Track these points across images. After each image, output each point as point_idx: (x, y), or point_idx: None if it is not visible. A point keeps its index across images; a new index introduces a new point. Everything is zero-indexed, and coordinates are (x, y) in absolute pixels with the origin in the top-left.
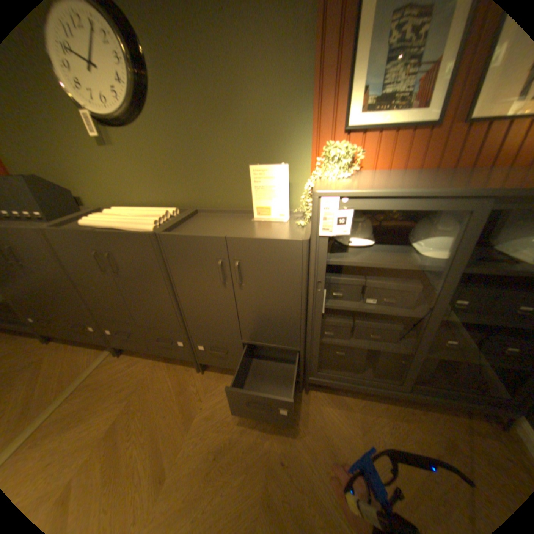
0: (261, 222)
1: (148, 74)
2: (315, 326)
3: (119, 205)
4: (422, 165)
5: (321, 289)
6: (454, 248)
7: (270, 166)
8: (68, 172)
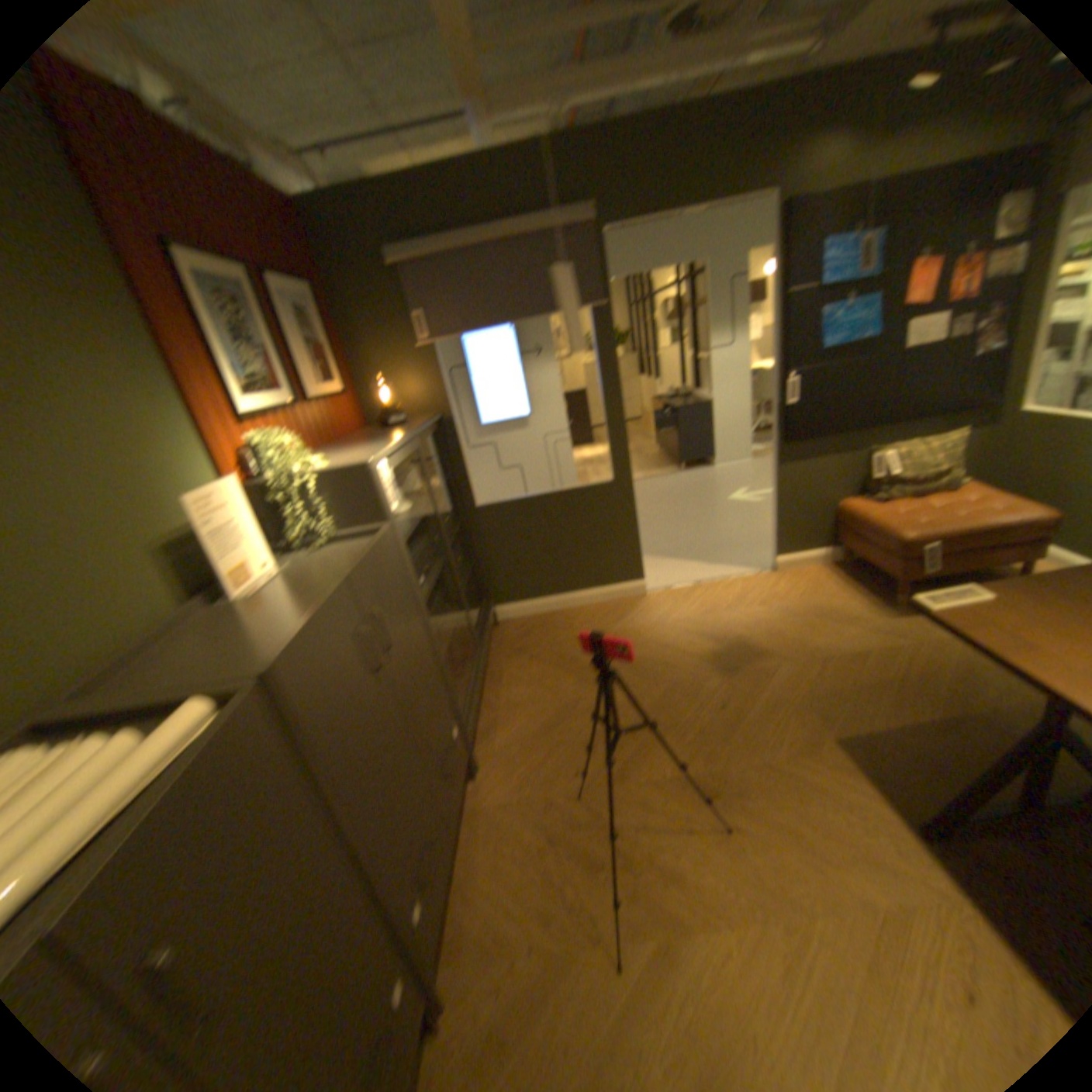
0: (259, 585)
1: None
2: (436, 638)
3: None
4: (308, 444)
5: (418, 580)
6: (424, 481)
7: (216, 480)
8: None
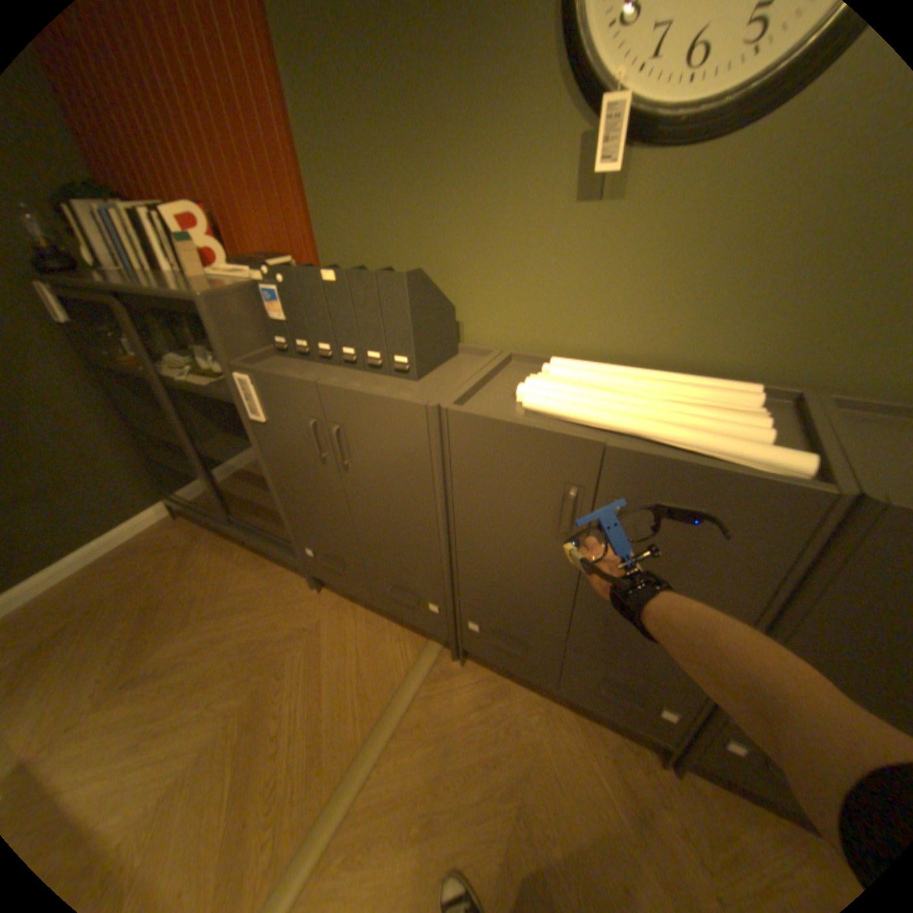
0: None
1: None
2: None
3: (557, 351)
4: None
5: None
6: None
7: None
8: (459, 267)
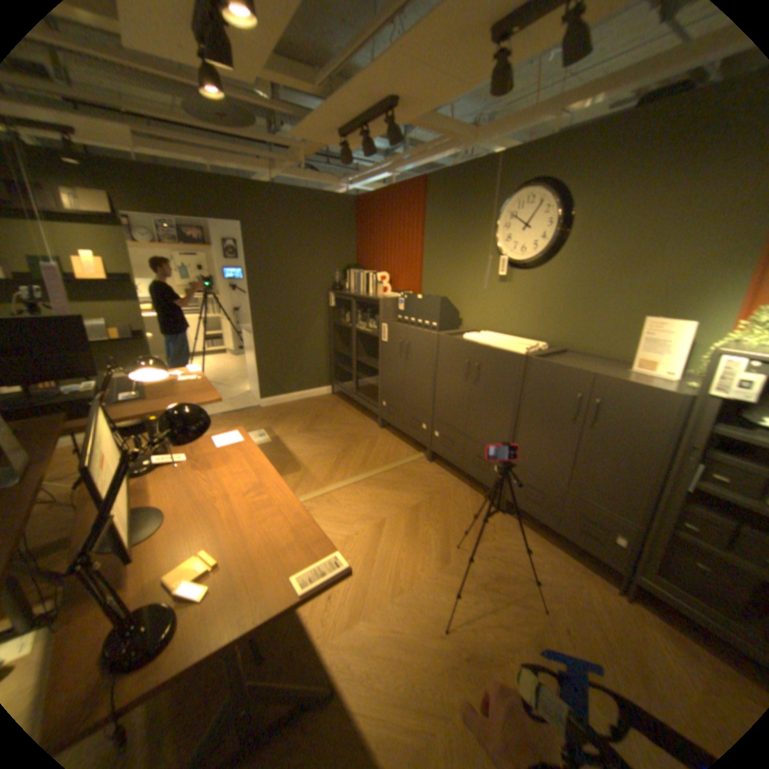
0: (642, 376)
1: (570, 235)
2: (675, 505)
3: (492, 333)
4: None
5: (698, 460)
6: None
7: (674, 322)
8: (464, 301)
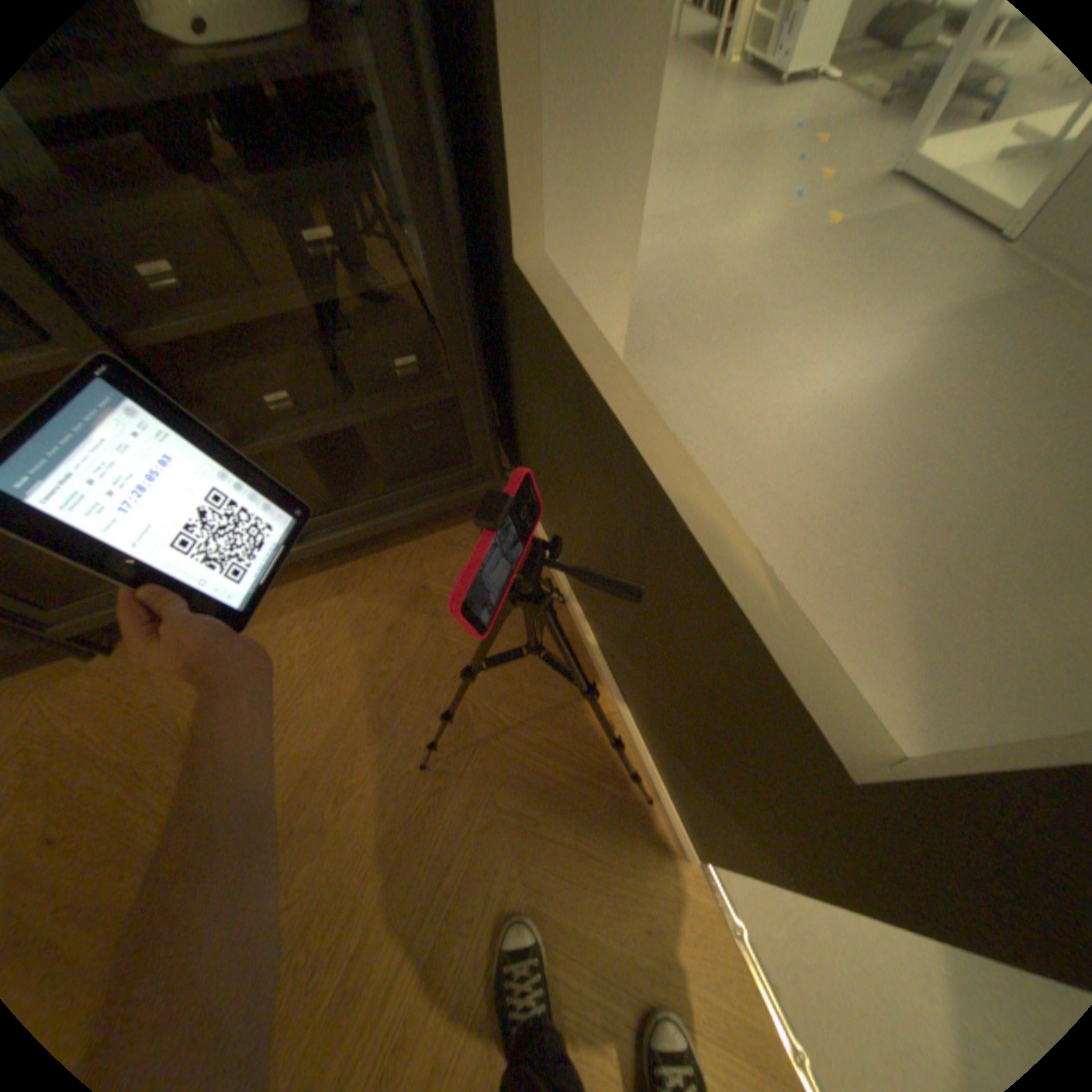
0: None
1: None
2: None
3: None
4: None
5: None
6: None
7: None
8: None
